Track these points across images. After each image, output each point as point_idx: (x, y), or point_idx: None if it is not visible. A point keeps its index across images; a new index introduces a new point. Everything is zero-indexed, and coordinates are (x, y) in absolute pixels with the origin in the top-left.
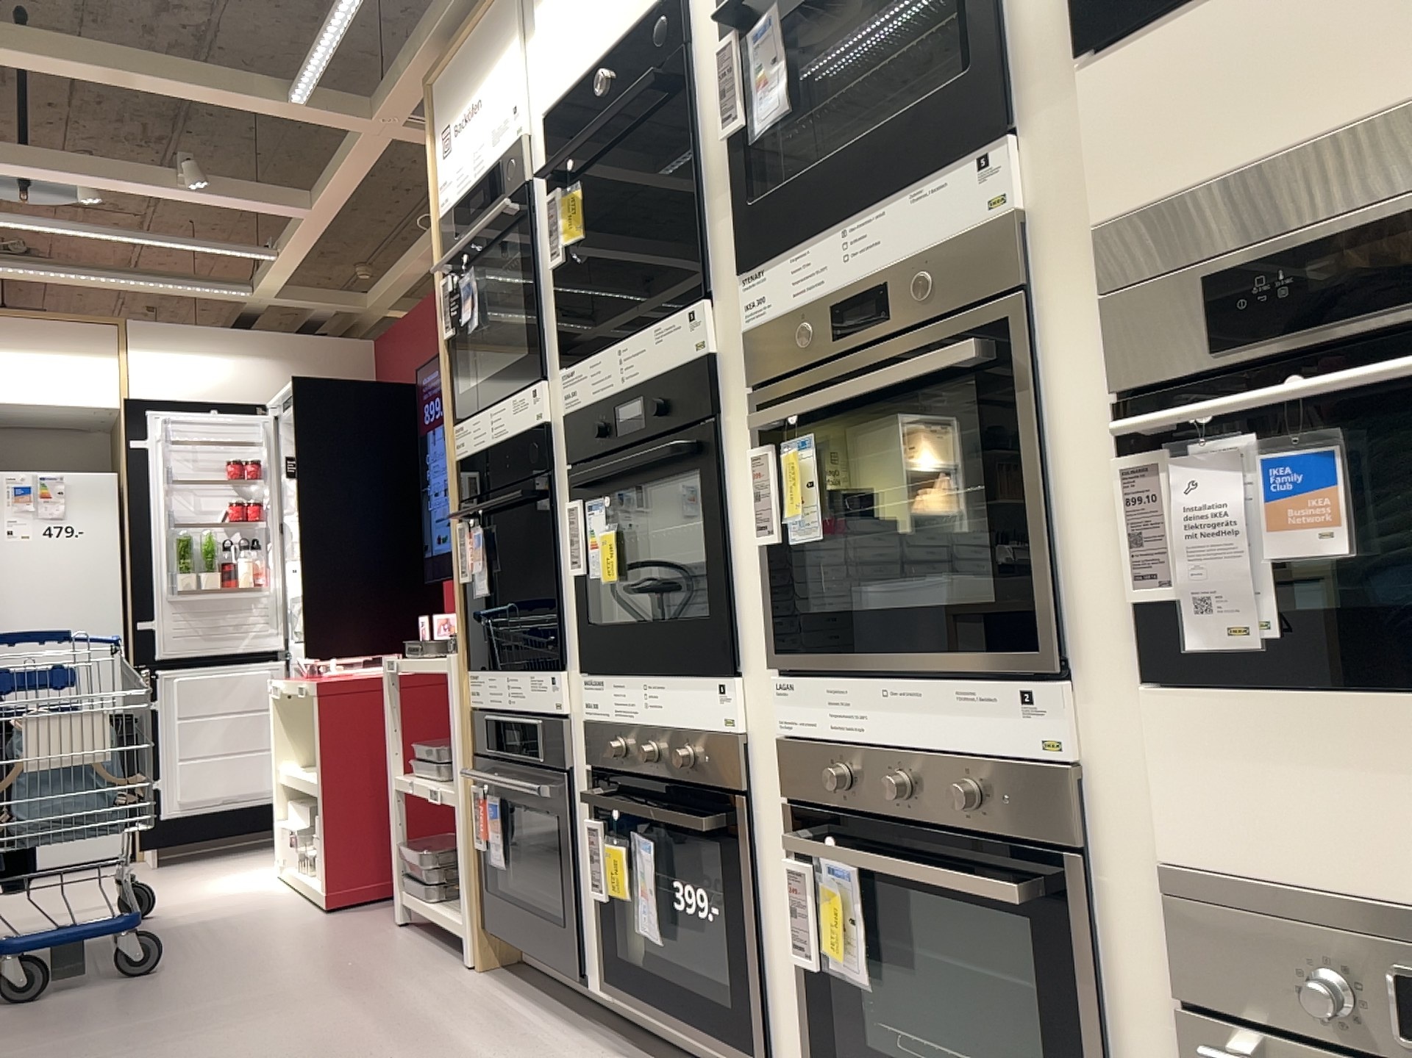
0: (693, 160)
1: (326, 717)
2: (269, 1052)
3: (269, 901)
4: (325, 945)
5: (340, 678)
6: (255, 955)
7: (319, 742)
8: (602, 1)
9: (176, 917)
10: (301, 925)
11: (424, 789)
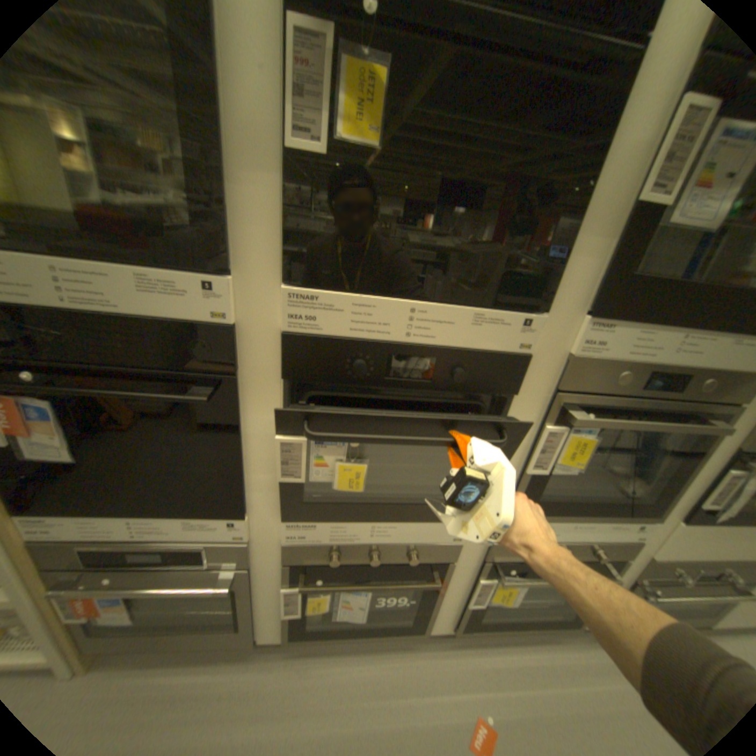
0: (588, 180)
1: None
2: None
3: None
4: None
5: None
6: None
7: None
8: None
9: None
10: None
11: None
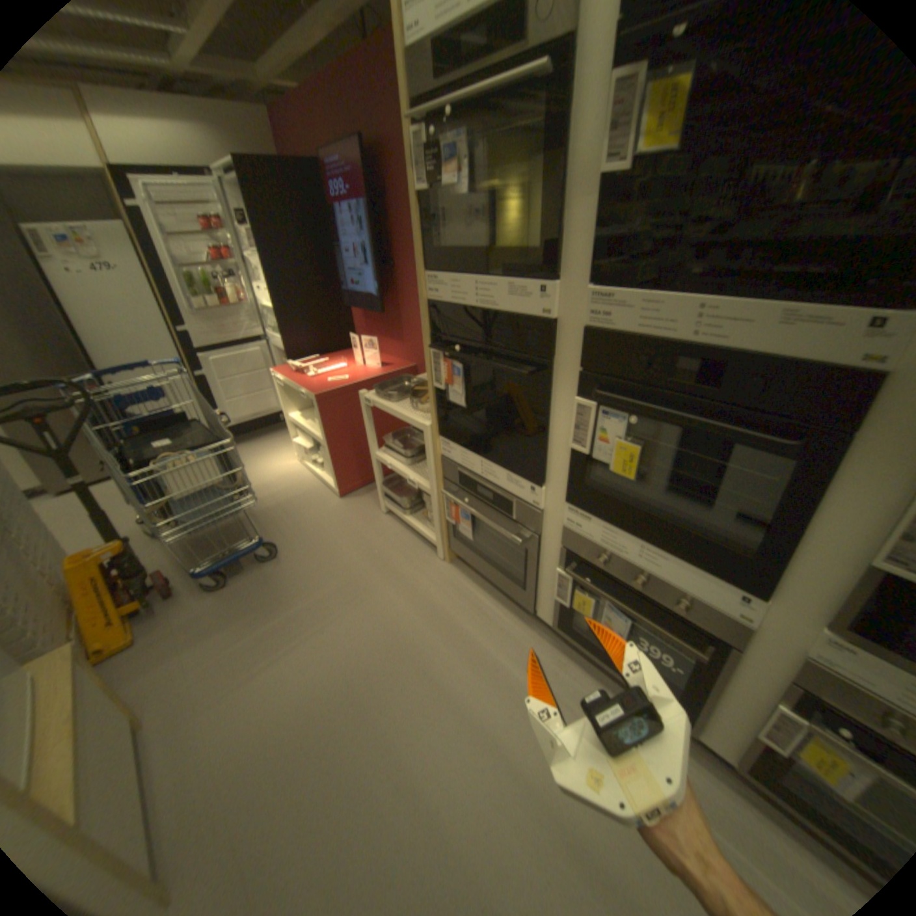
0: None
1: (323, 414)
2: (377, 646)
3: (305, 487)
4: (355, 532)
5: (325, 389)
6: (323, 542)
7: (316, 417)
8: None
9: (263, 501)
10: (332, 511)
11: (402, 473)
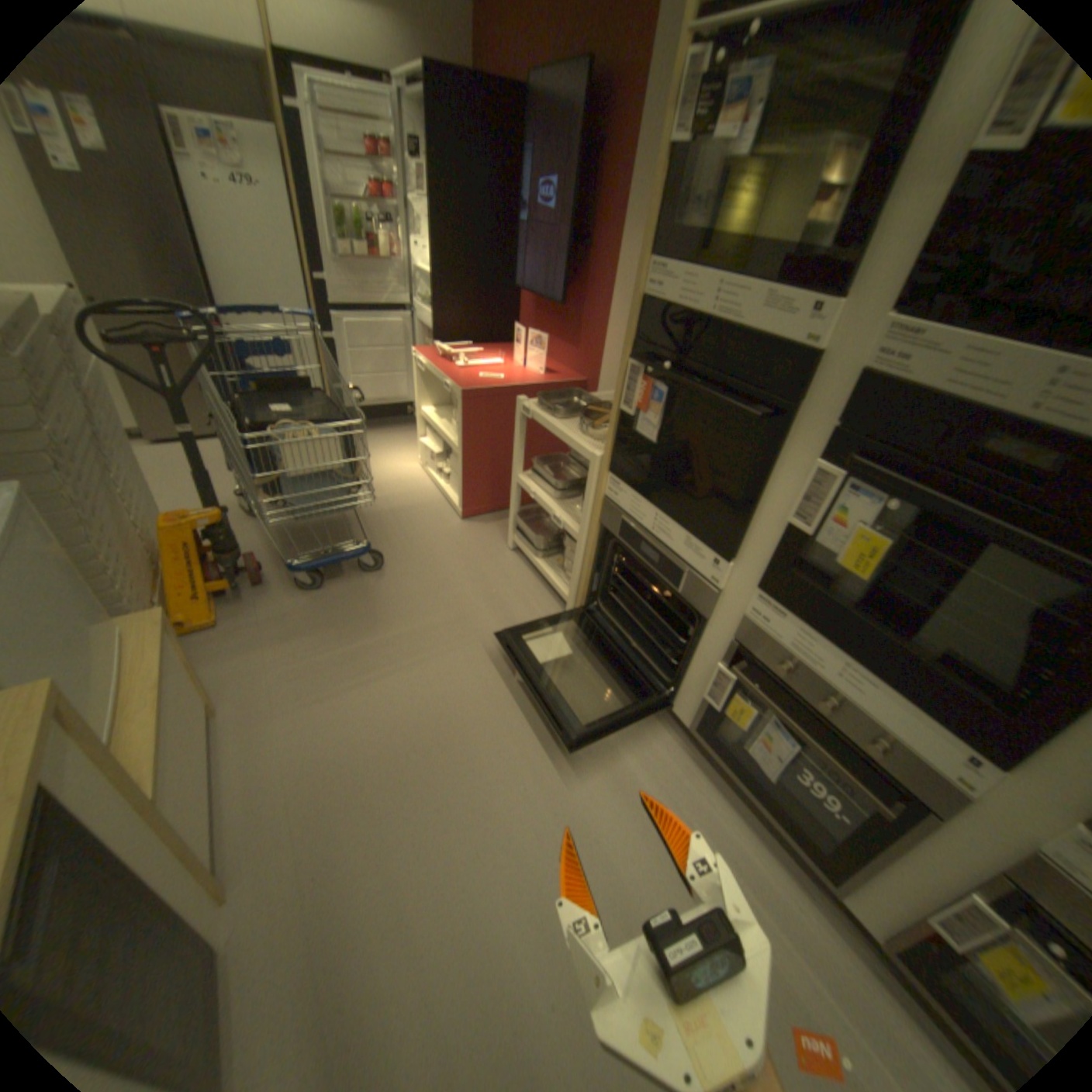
0: None
1: (467, 416)
2: (480, 698)
3: (425, 499)
4: (474, 564)
5: (475, 386)
6: (436, 566)
7: (455, 418)
8: None
9: (375, 504)
10: (452, 533)
11: (547, 508)
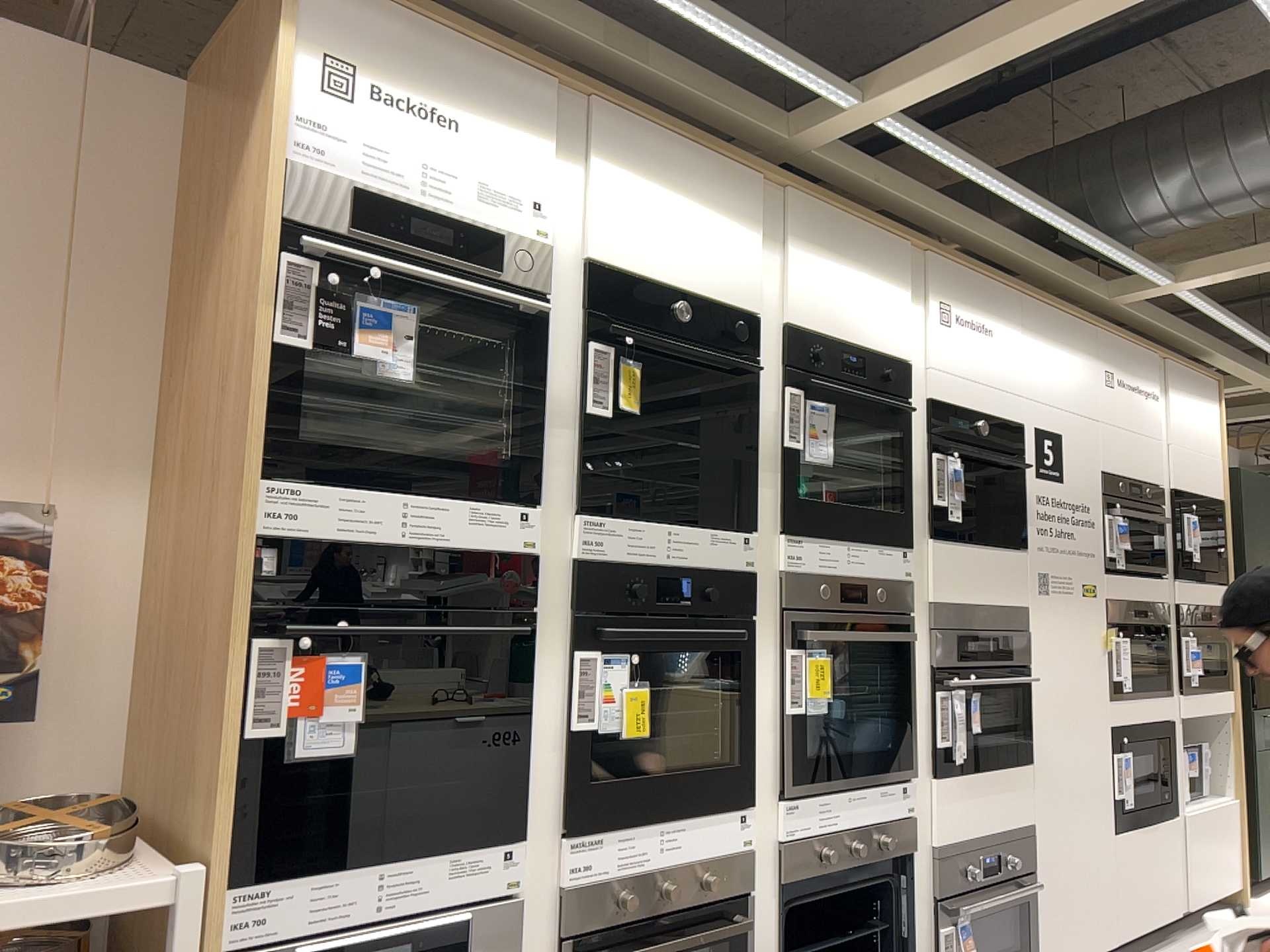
0: (747, 436)
1: None
2: None
3: None
4: None
5: None
6: None
7: None
8: (687, 257)
9: None
10: None
11: None
